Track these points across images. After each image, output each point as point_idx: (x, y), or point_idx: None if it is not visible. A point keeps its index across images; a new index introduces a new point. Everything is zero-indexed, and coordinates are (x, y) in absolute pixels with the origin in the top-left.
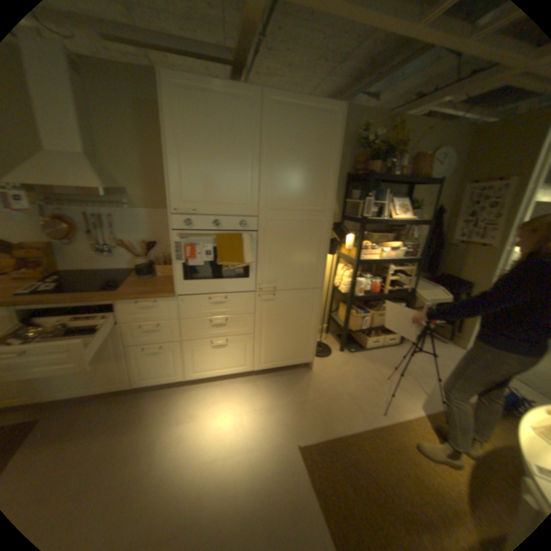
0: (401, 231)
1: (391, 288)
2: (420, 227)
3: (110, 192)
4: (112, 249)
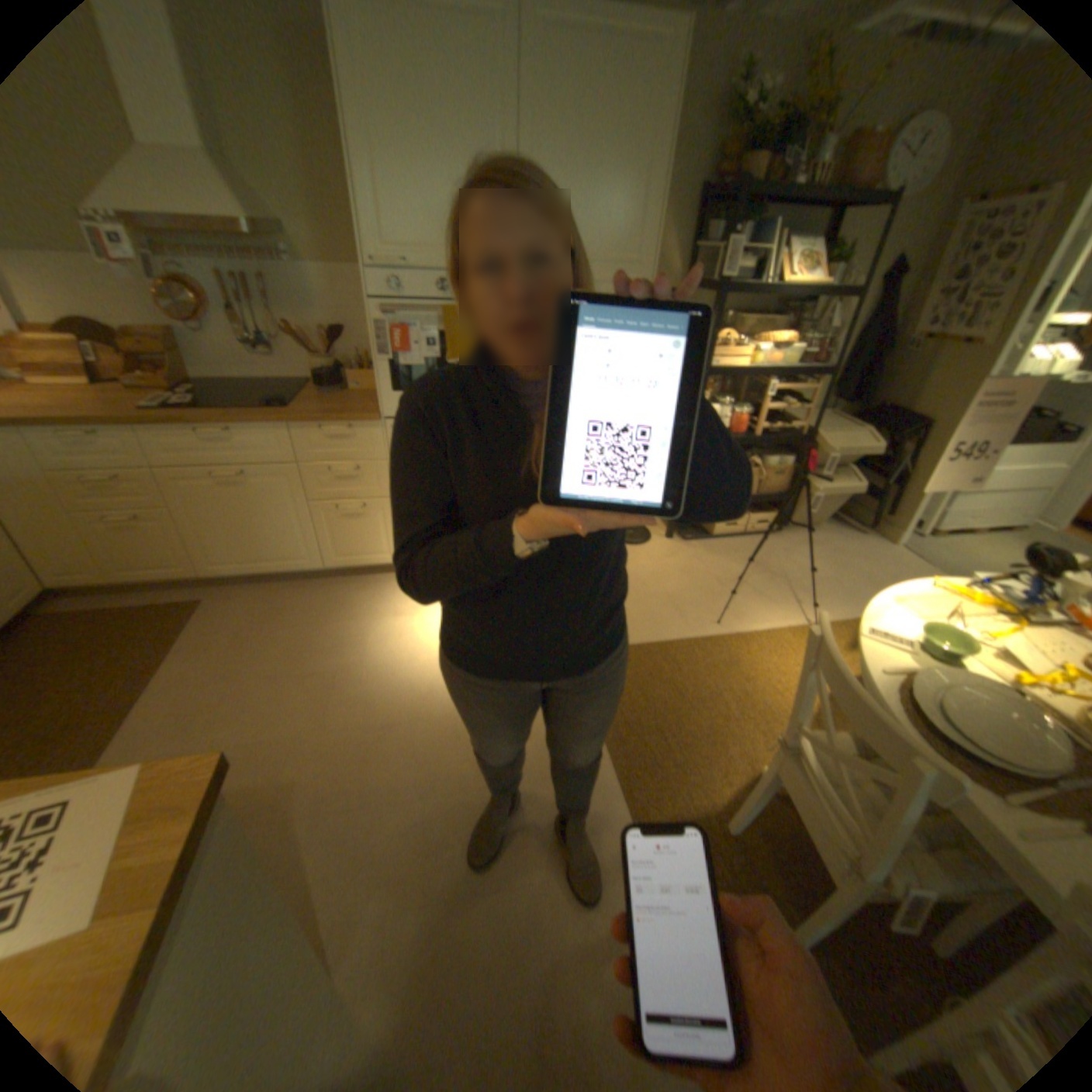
0: (806, 312)
1: (771, 427)
2: (849, 304)
3: (256, 229)
4: (272, 340)
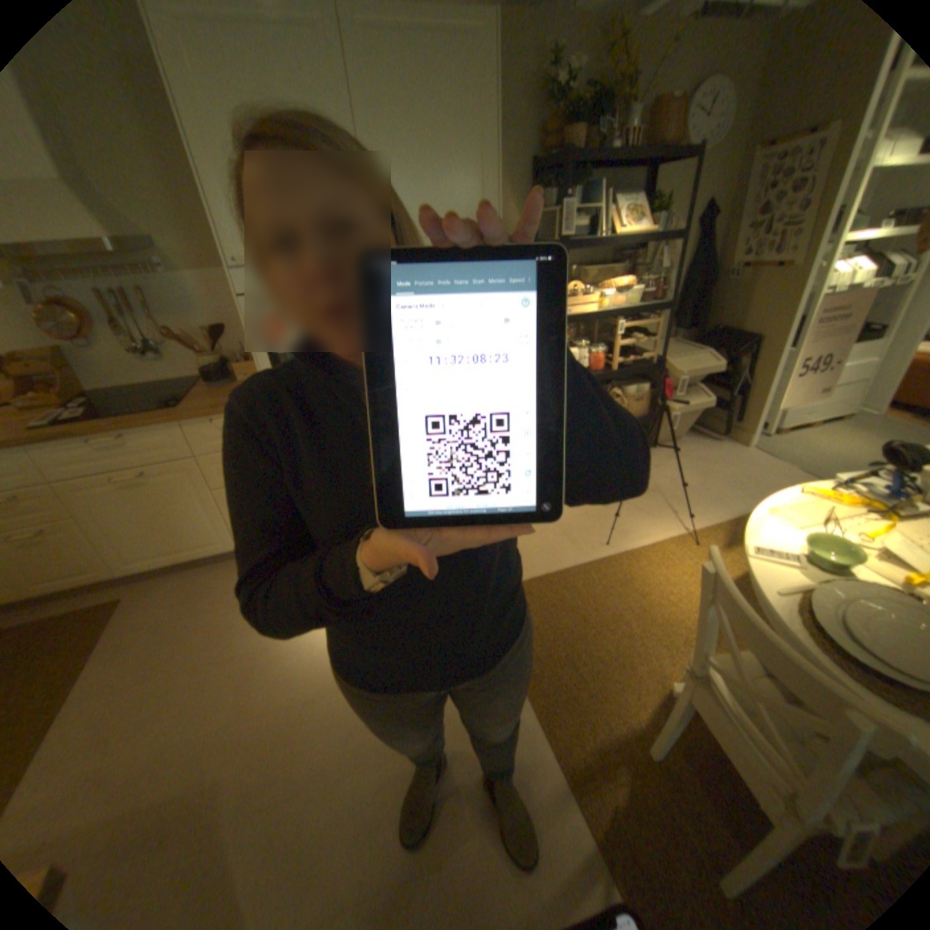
0: (639, 258)
1: (626, 361)
2: (674, 247)
3: (128, 246)
4: (160, 345)
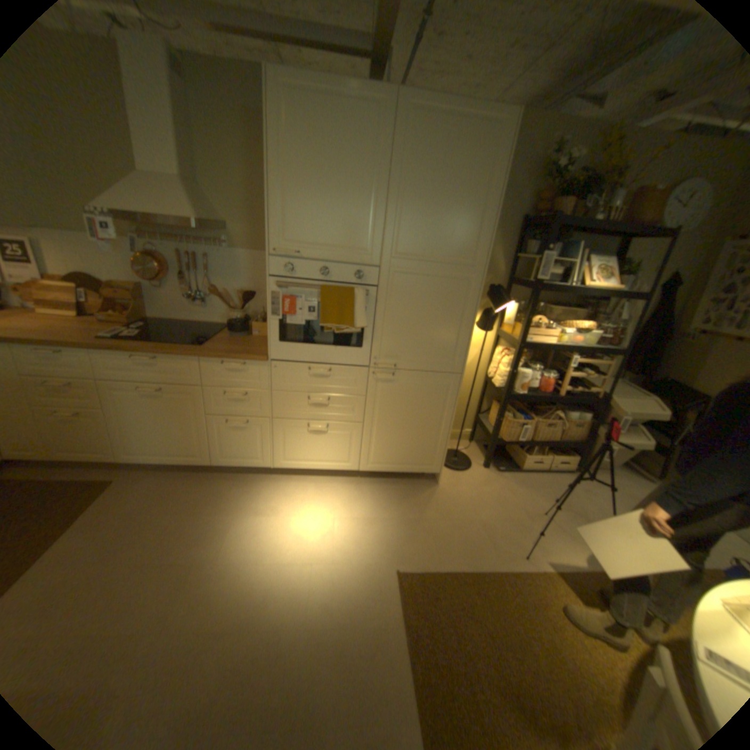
0: (601, 307)
1: (573, 389)
2: (635, 304)
3: (210, 227)
4: (208, 298)
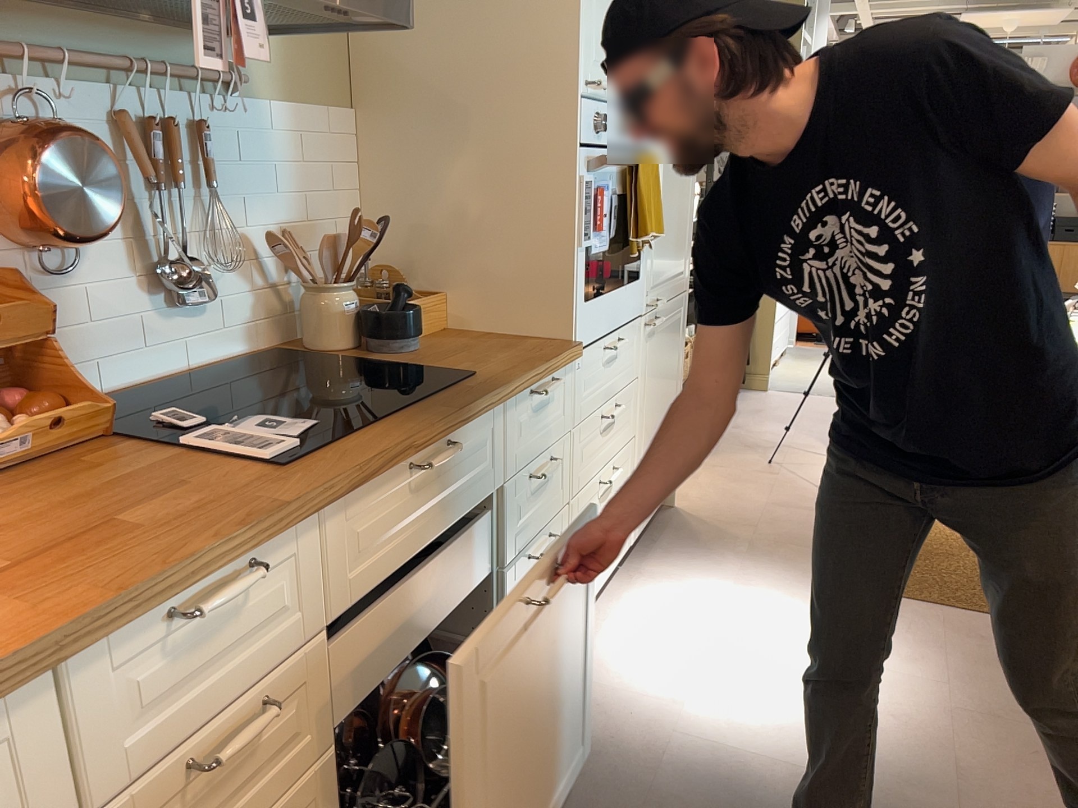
0: None
1: None
2: None
3: None
4: (211, 272)
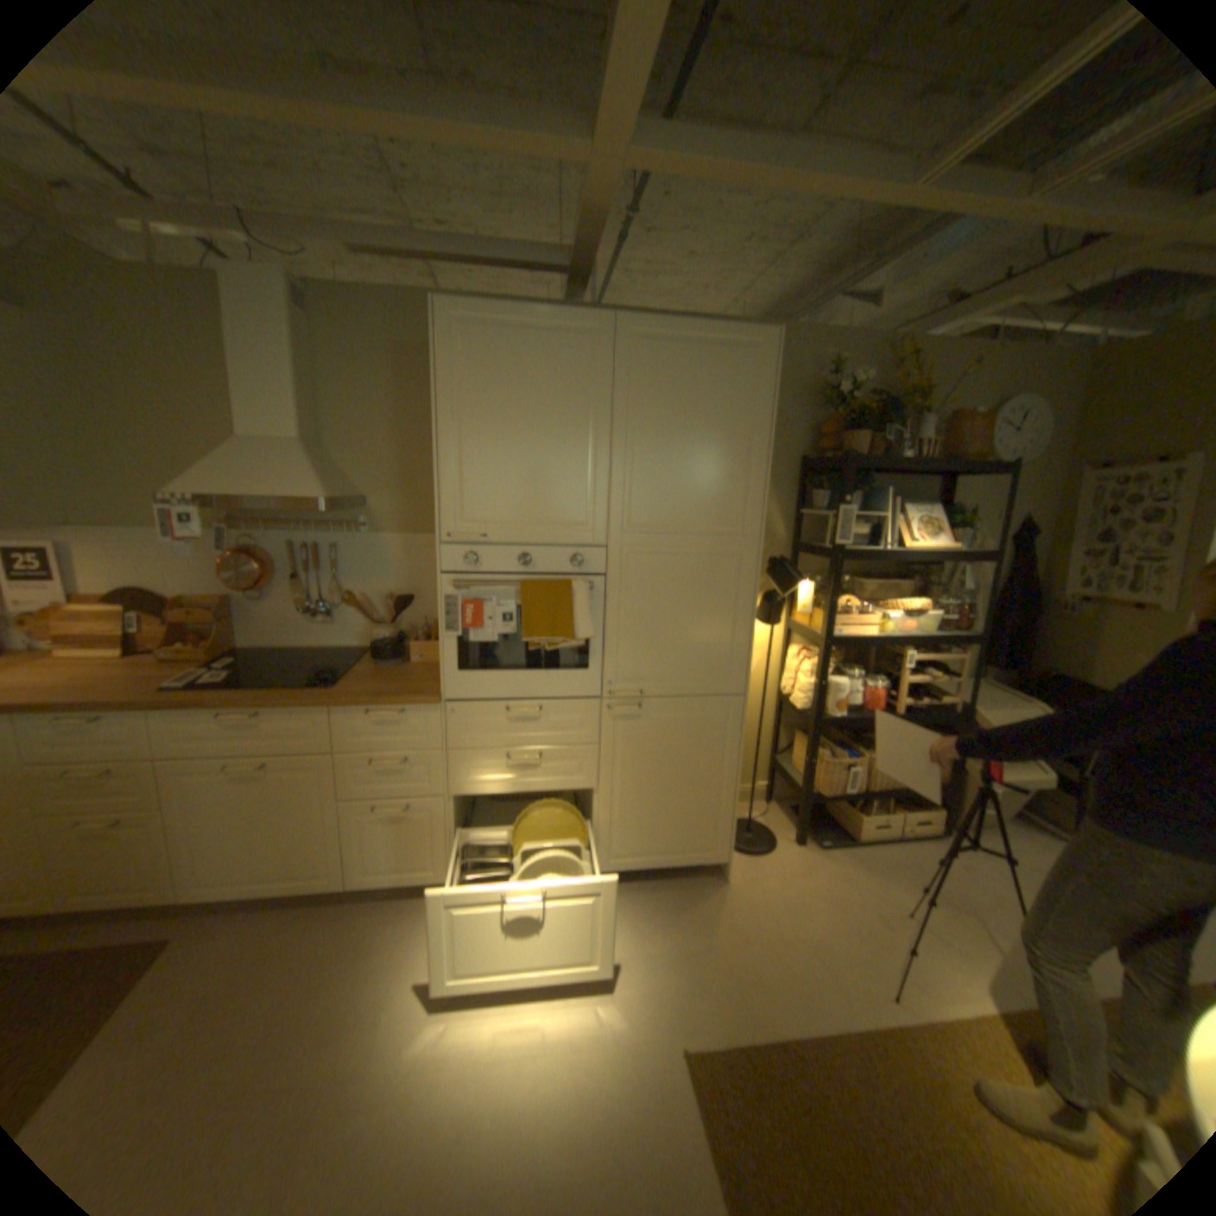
0: (933, 575)
1: (916, 703)
2: (981, 567)
3: (342, 505)
4: (338, 609)
